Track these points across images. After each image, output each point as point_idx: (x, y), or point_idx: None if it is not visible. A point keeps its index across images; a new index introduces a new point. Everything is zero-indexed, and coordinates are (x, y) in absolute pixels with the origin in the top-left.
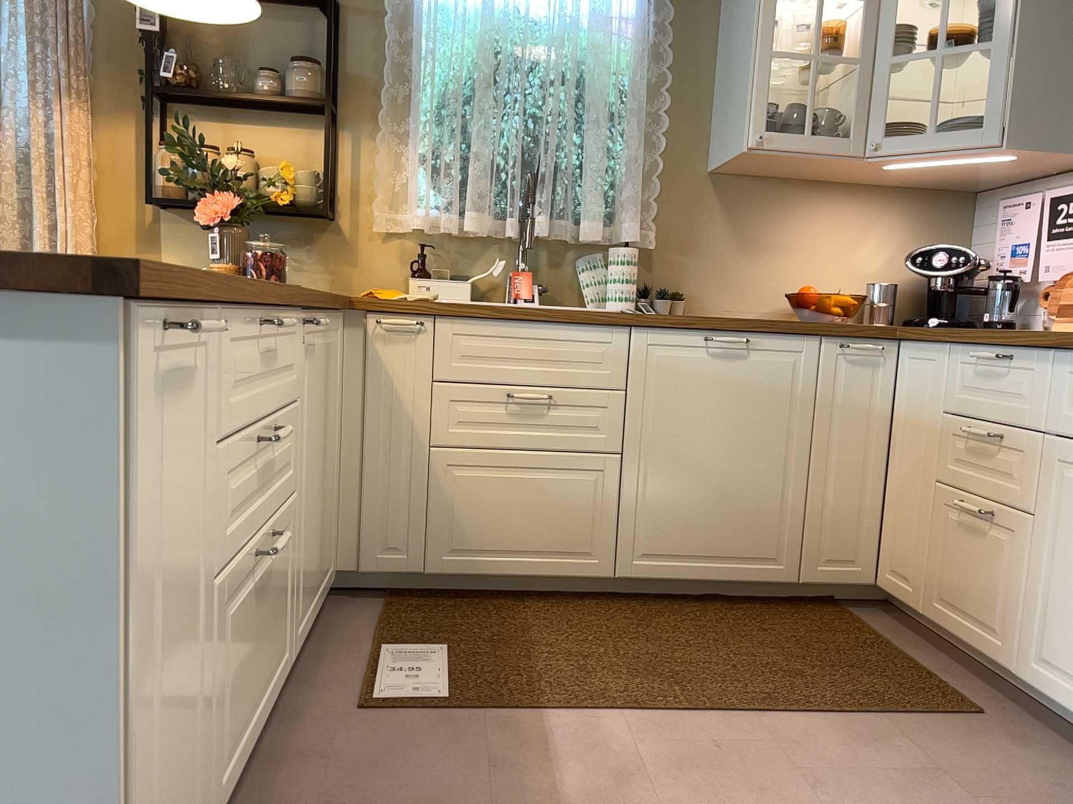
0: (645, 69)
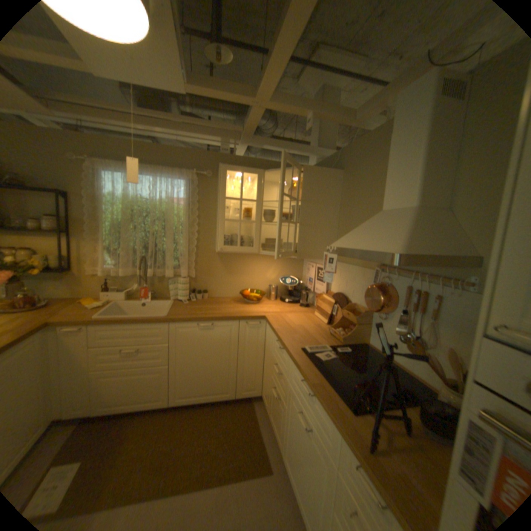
0: (190, 216)
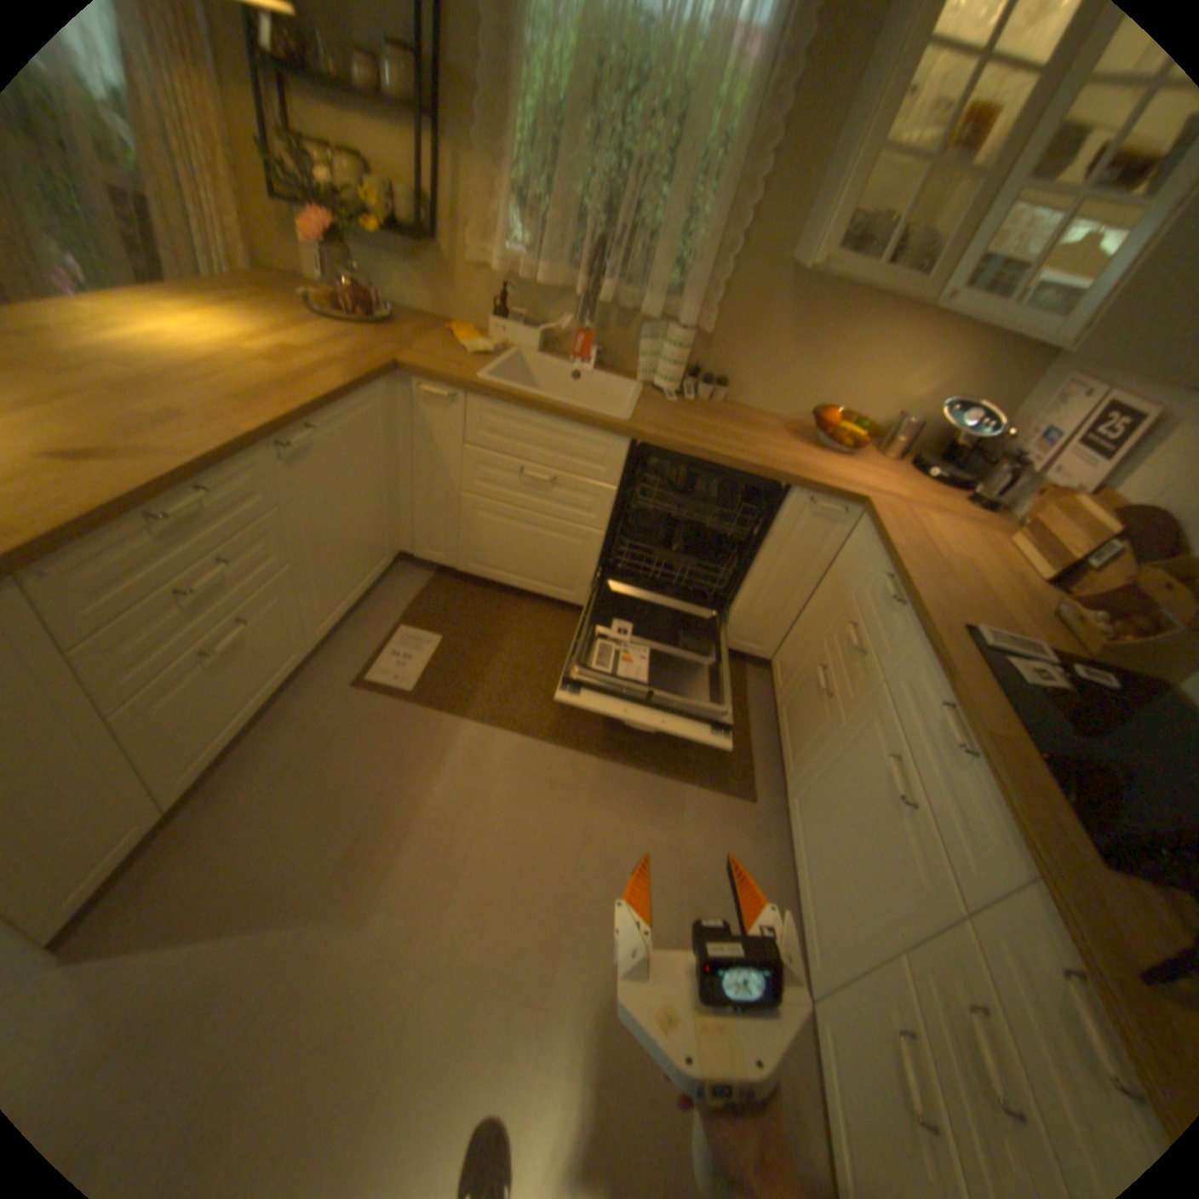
0: (761, 112)
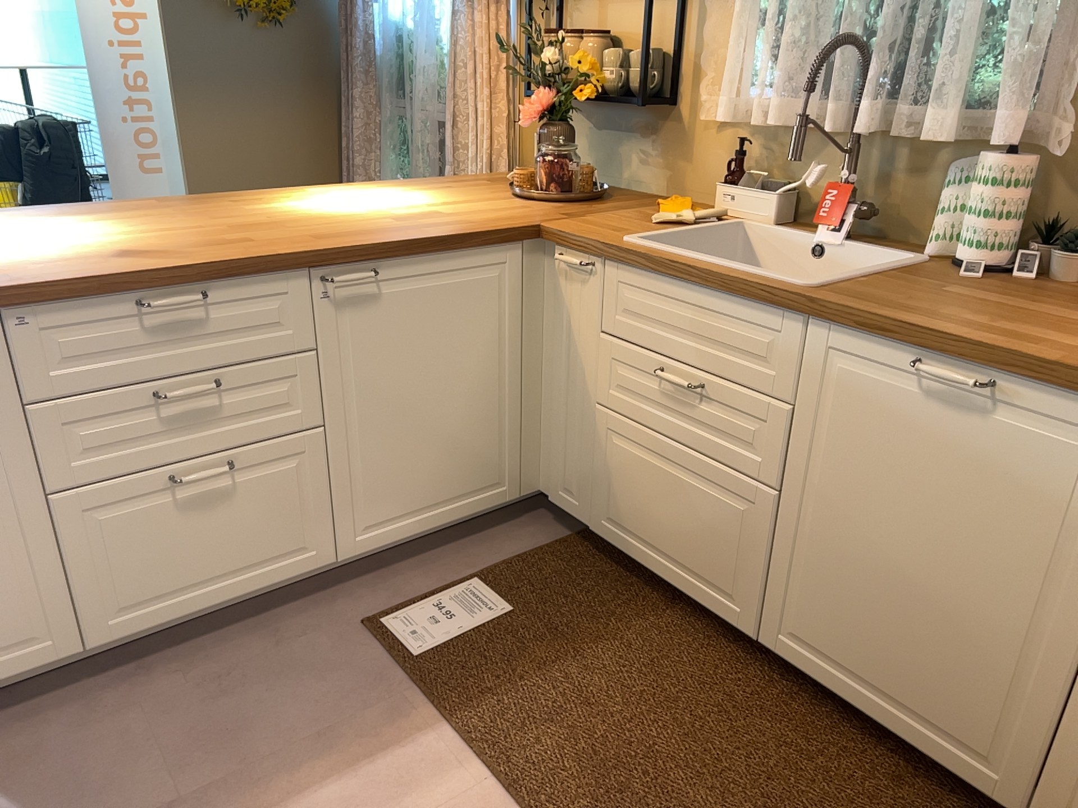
0: None
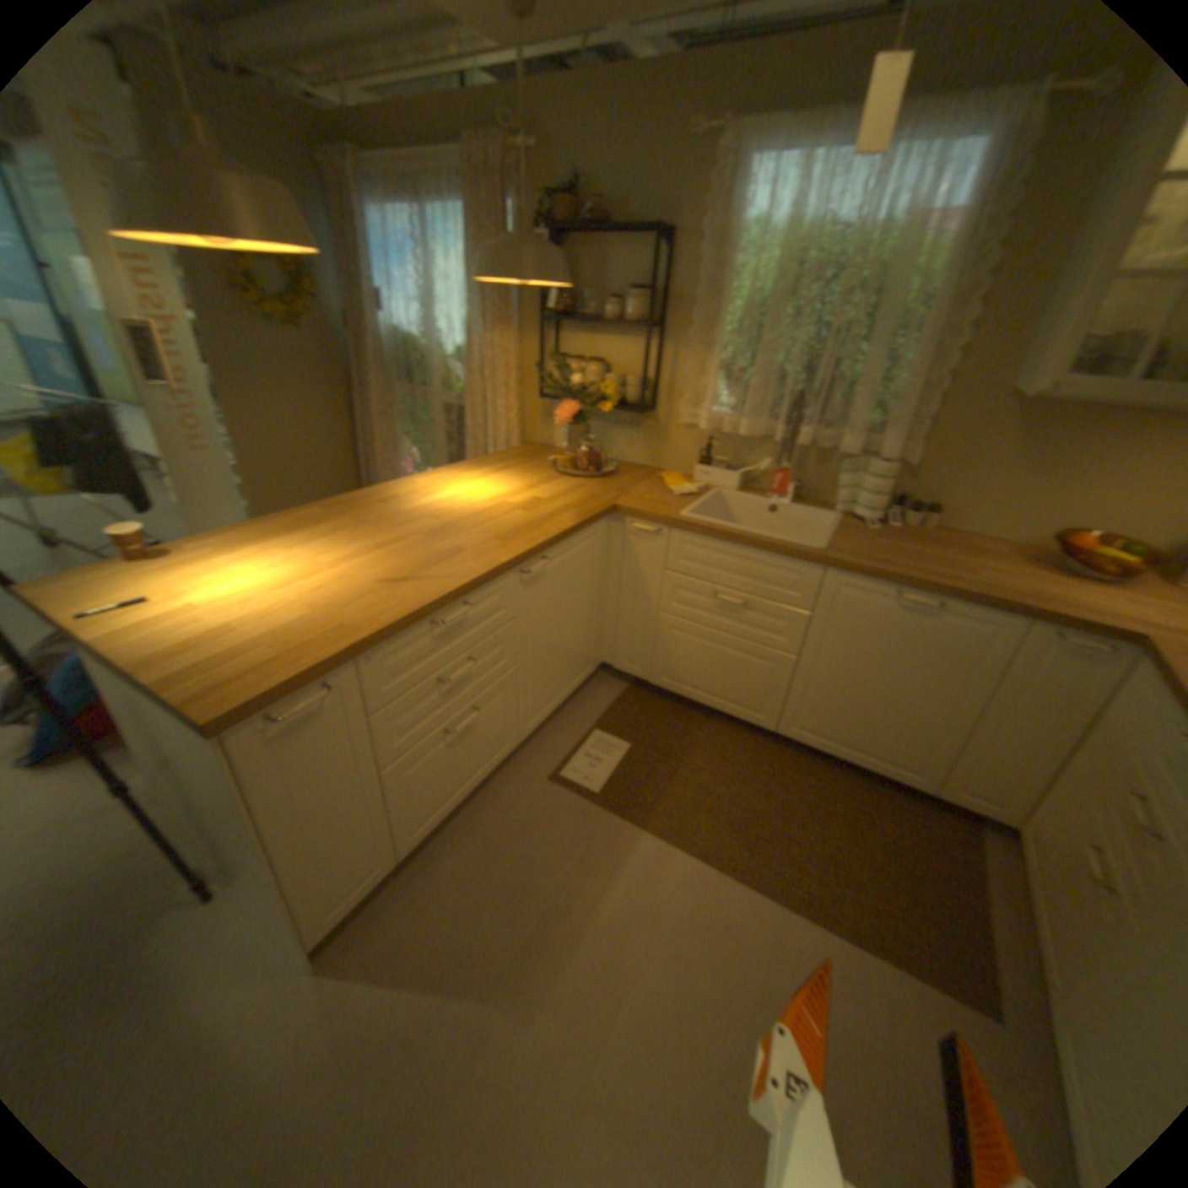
0: (964, 269)
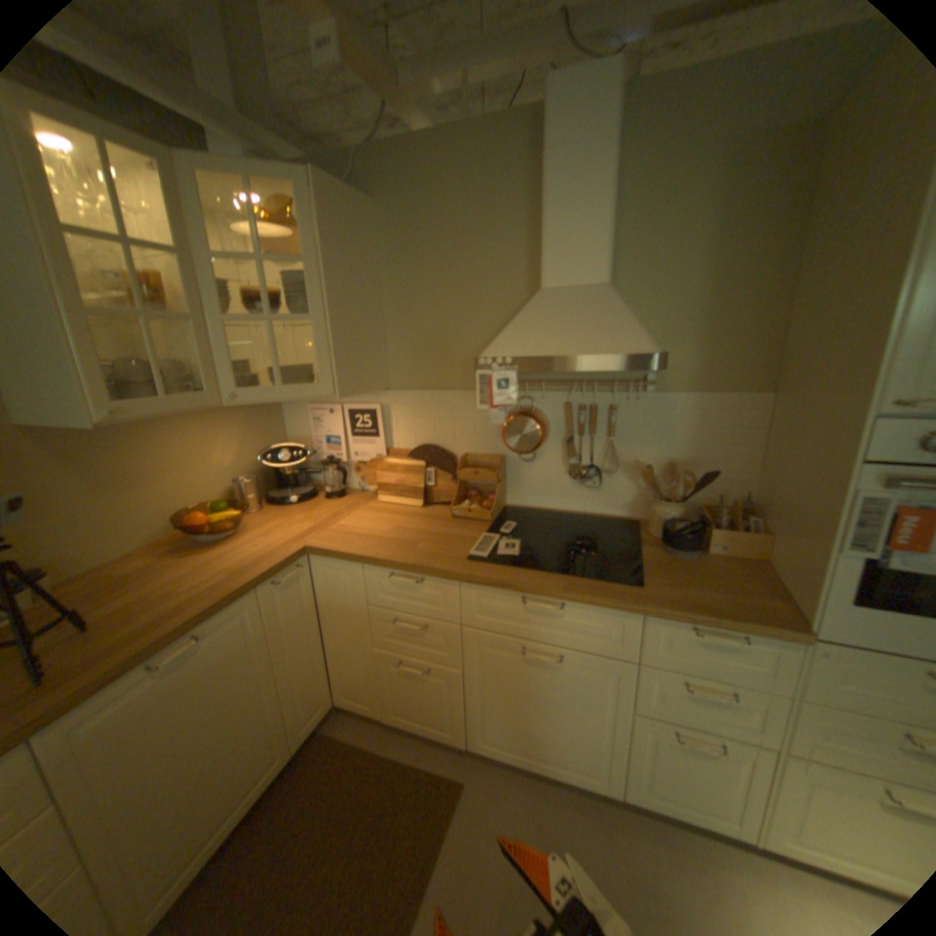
0: None
